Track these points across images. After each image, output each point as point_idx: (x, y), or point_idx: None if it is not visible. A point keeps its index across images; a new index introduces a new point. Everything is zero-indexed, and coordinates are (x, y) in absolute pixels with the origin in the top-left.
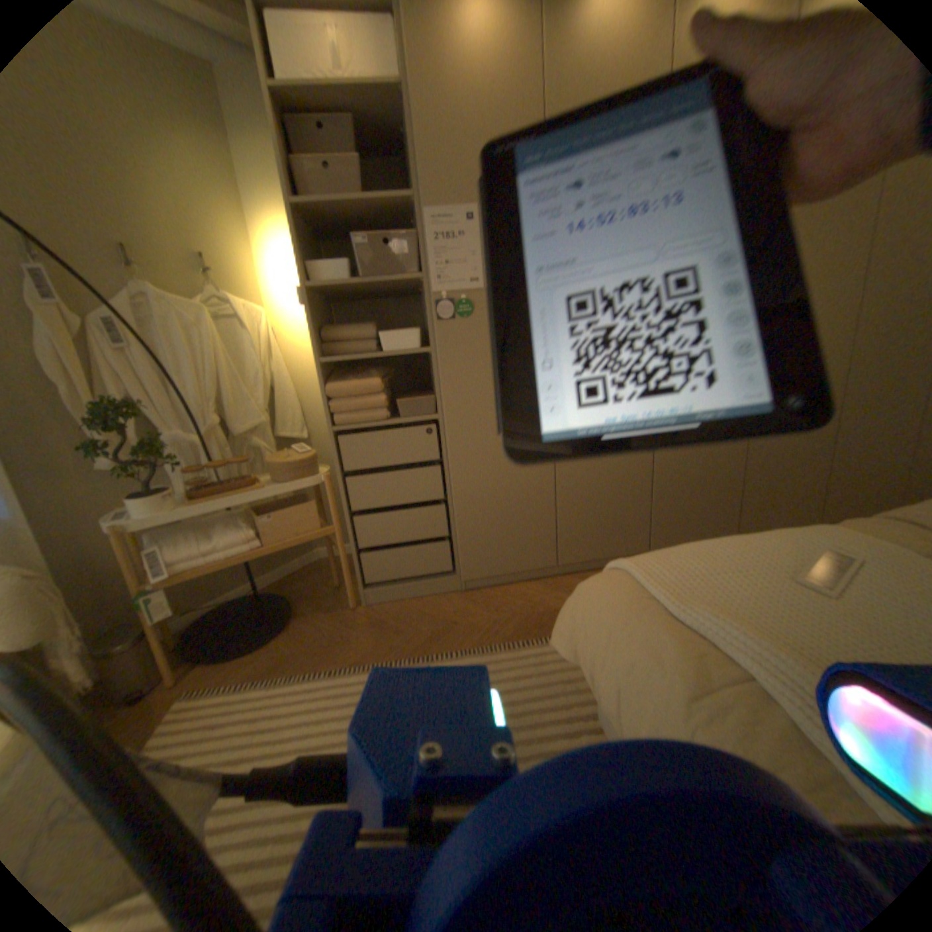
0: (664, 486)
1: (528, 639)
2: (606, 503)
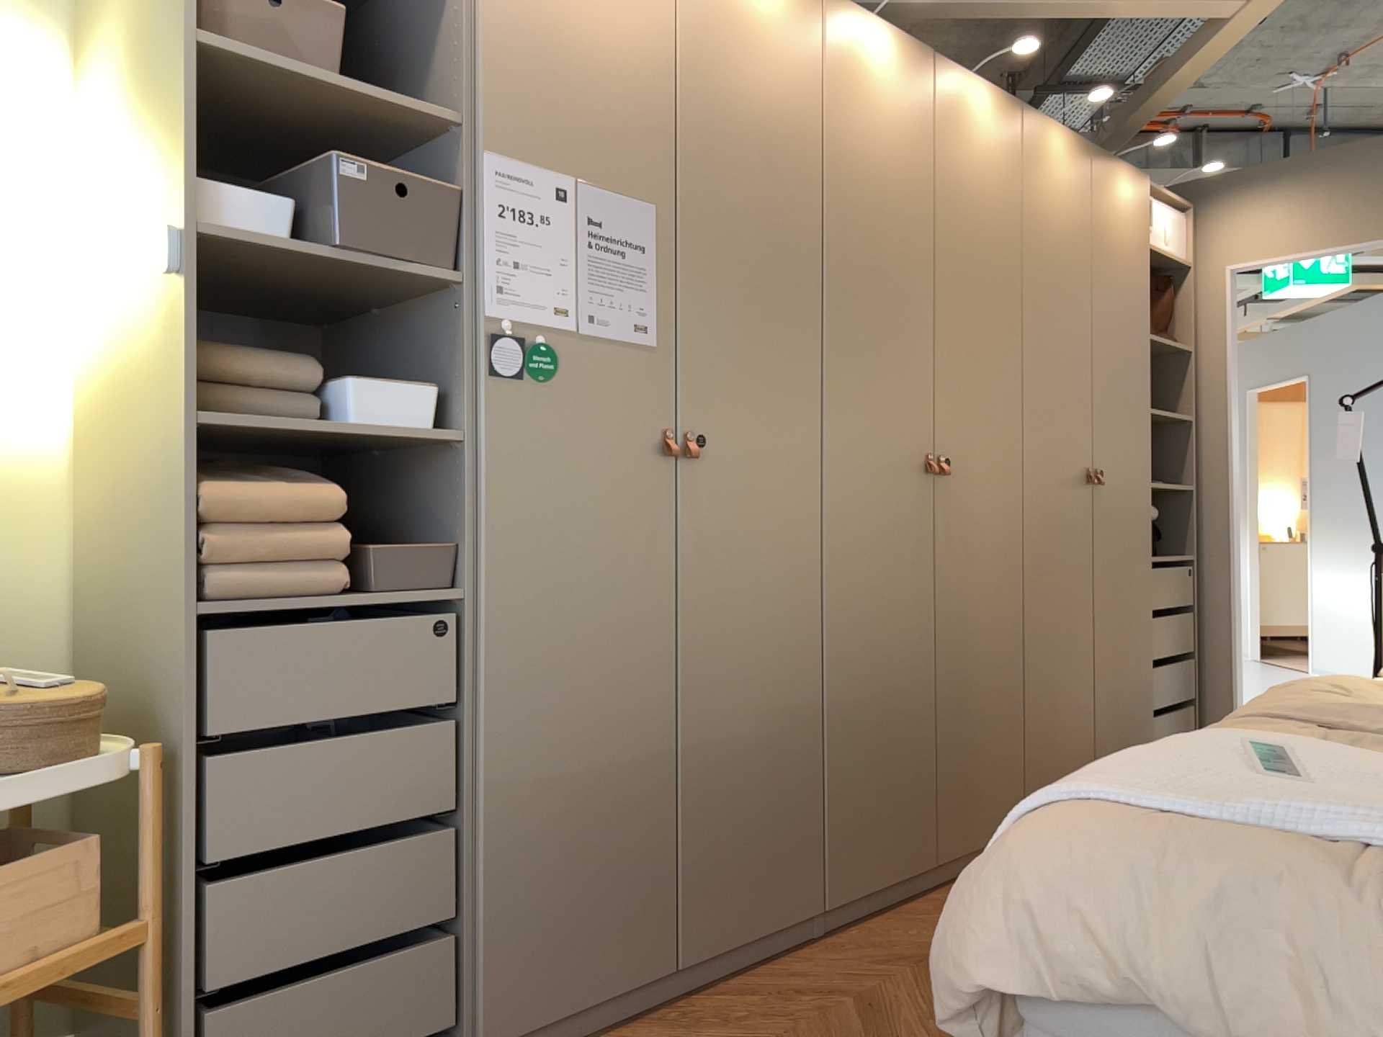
0: (843, 762)
1: None
2: (762, 804)
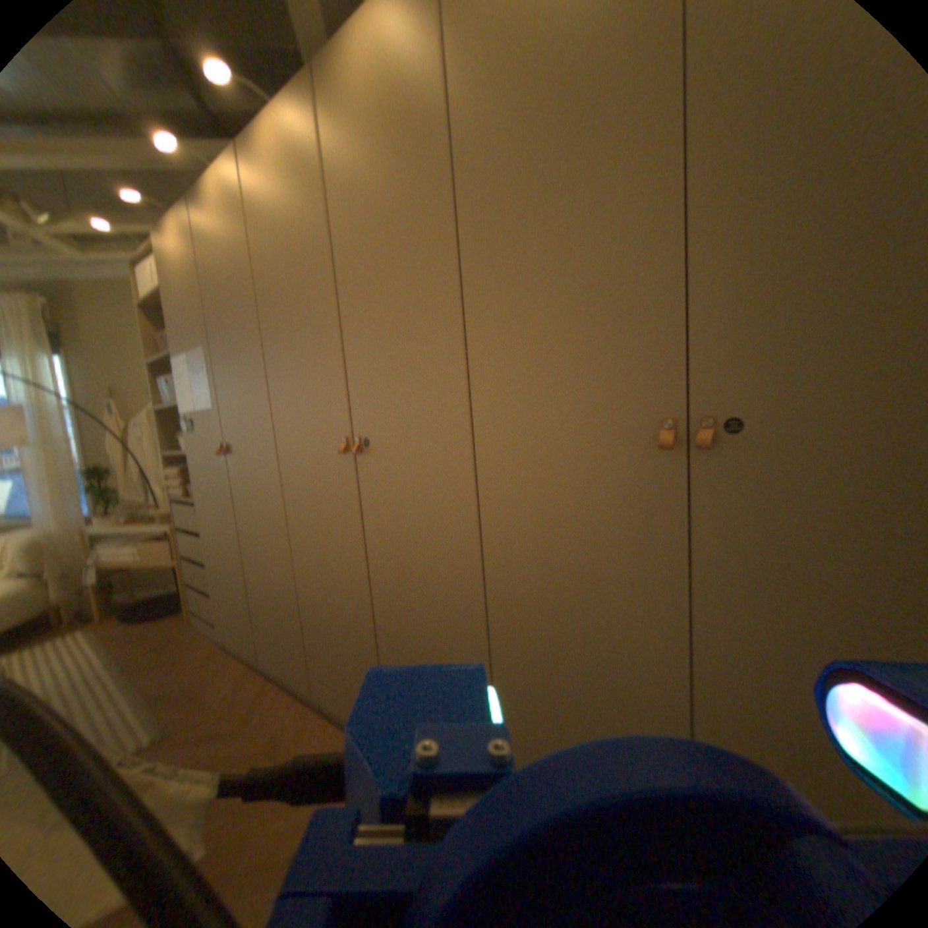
0: (308, 626)
1: (147, 703)
2: (274, 619)
